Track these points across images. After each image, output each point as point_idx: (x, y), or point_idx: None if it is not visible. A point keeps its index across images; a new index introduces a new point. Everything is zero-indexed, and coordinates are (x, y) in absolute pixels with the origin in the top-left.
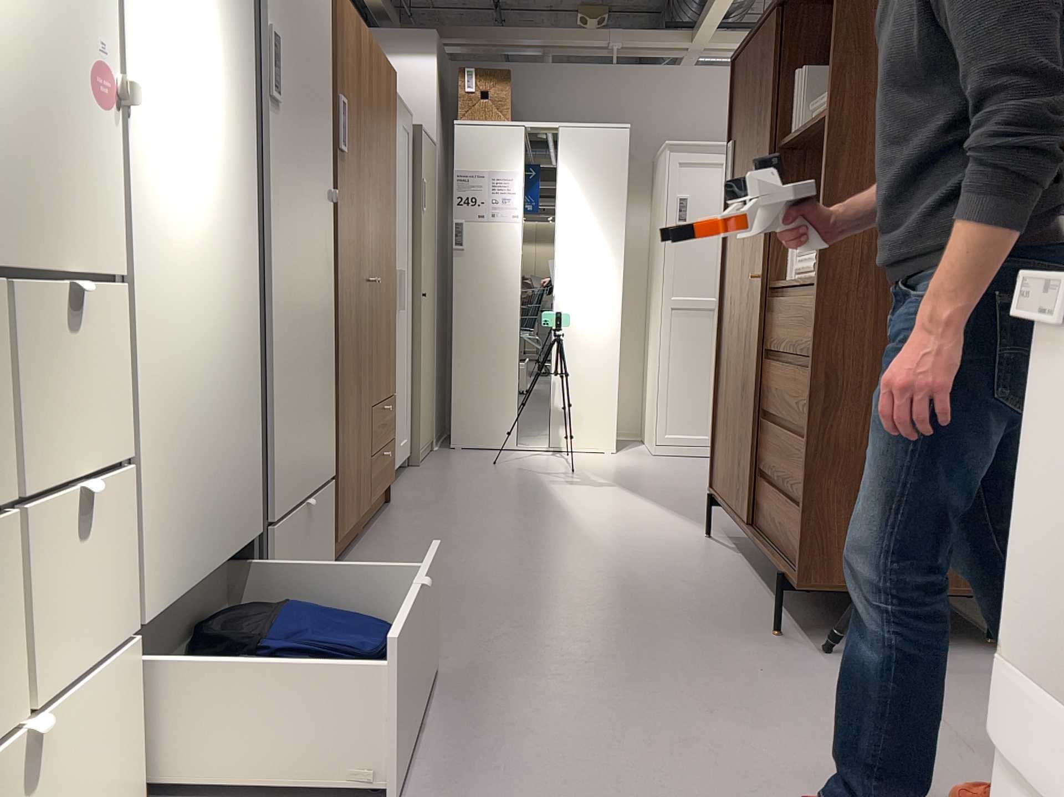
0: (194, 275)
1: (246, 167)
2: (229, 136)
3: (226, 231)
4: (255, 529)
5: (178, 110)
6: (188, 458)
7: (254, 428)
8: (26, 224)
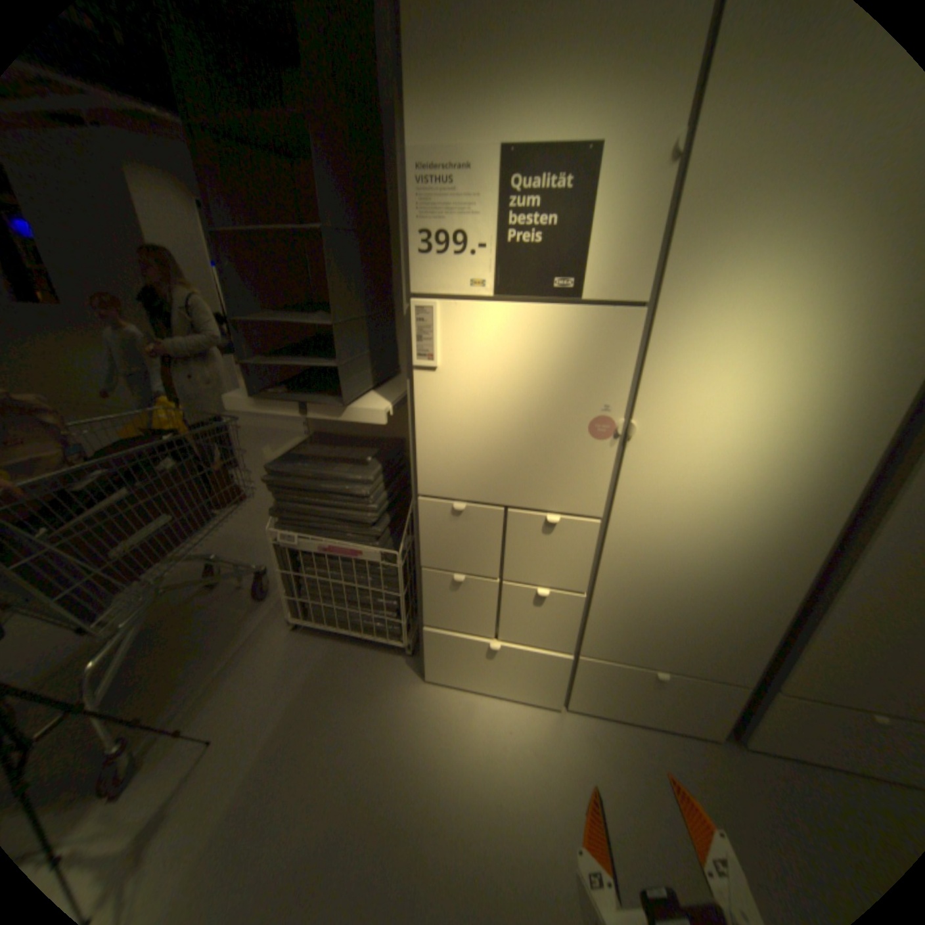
0: (704, 528)
1: (857, 460)
2: (824, 438)
3: (780, 506)
4: (757, 684)
5: (717, 428)
6: (656, 614)
7: (785, 633)
8: (530, 492)
